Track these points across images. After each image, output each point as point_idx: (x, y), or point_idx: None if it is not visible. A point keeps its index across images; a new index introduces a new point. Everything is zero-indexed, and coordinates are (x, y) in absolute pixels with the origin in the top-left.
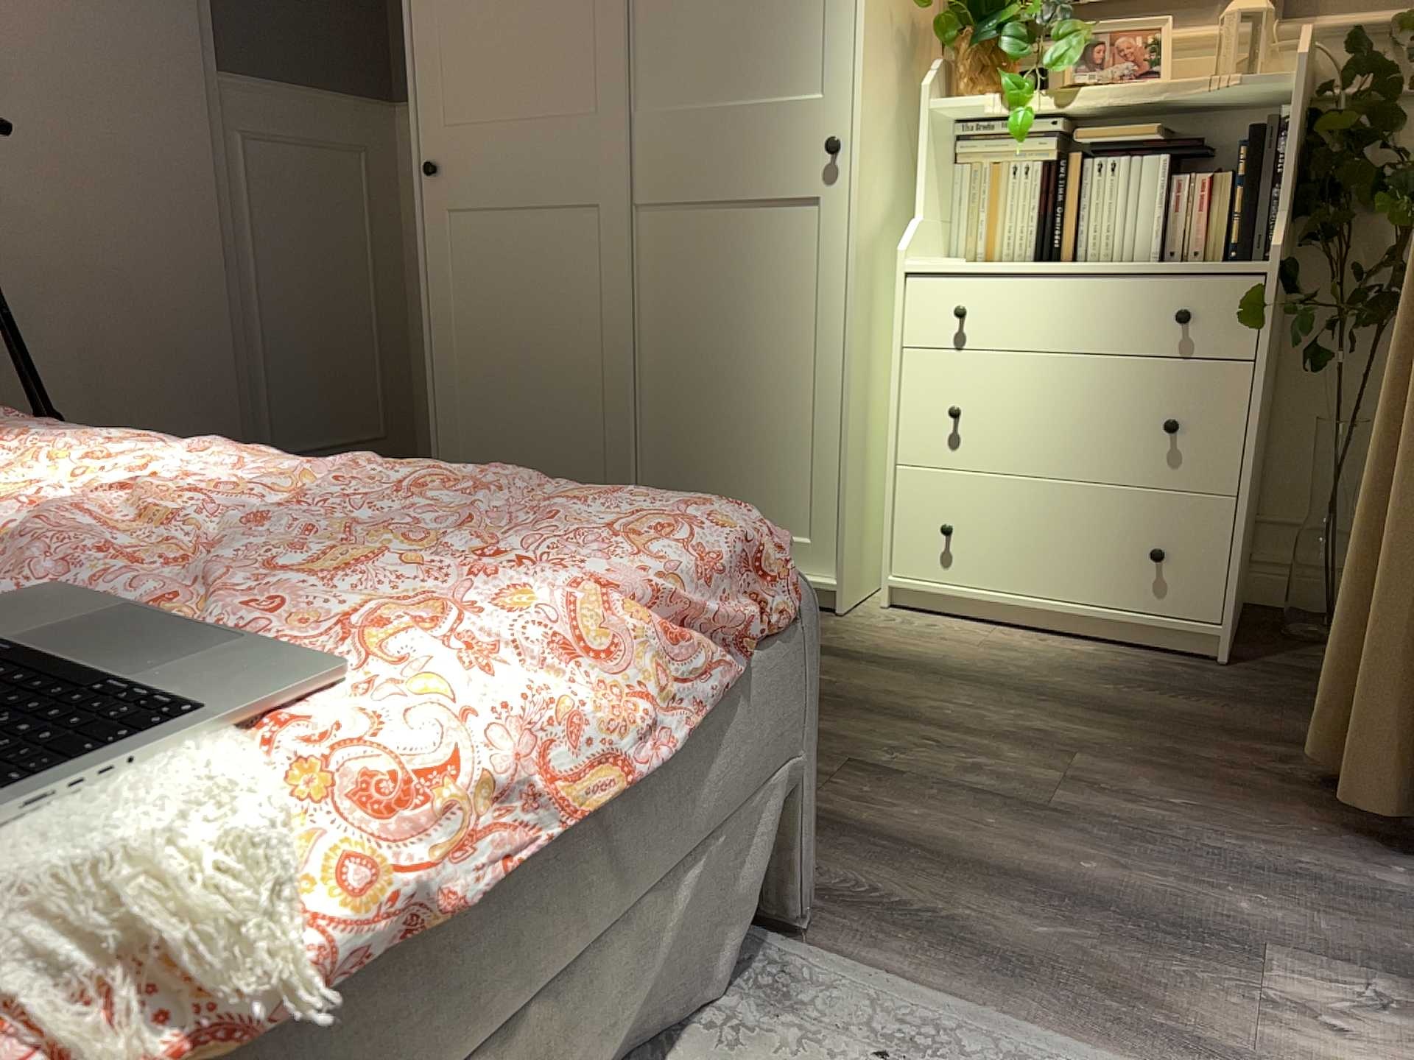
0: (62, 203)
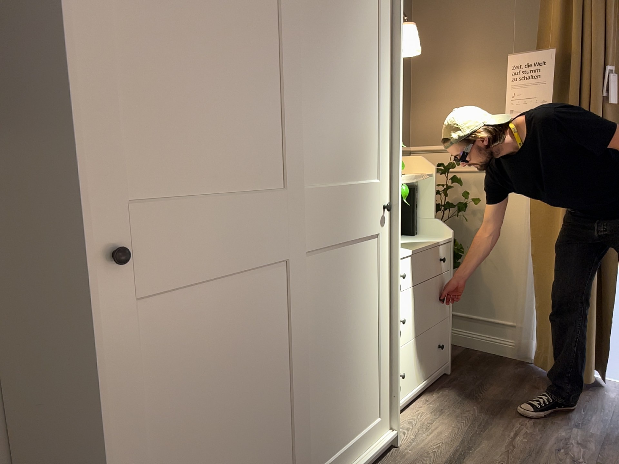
0: None
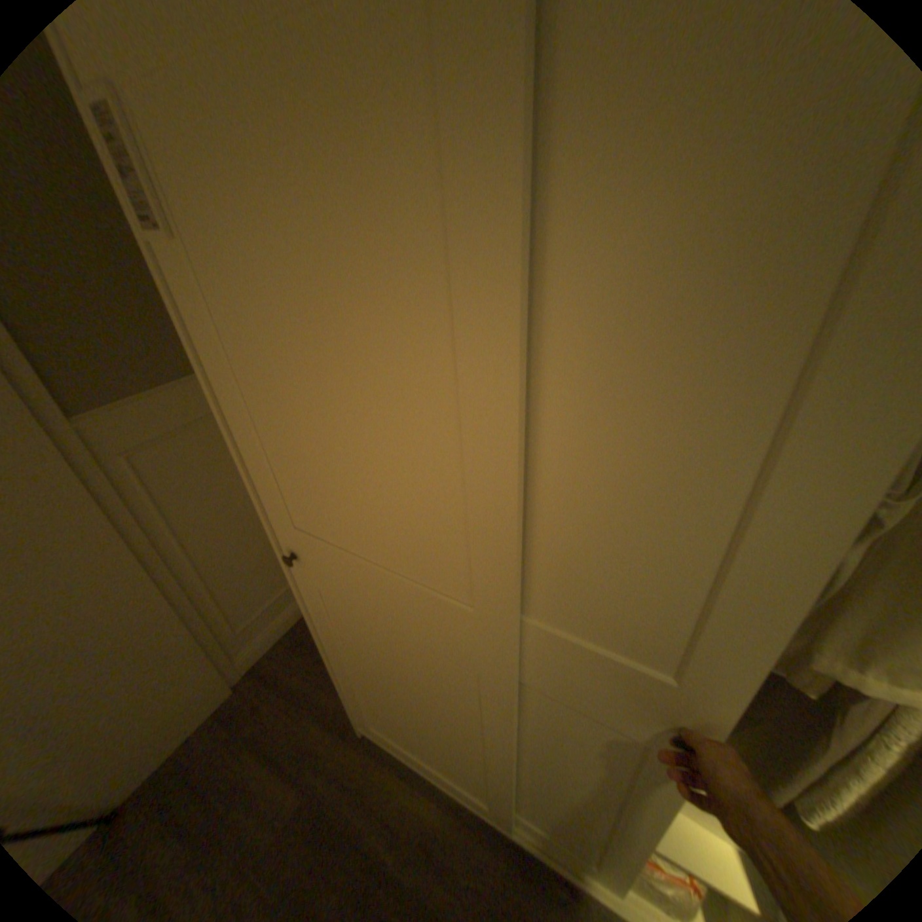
0: None
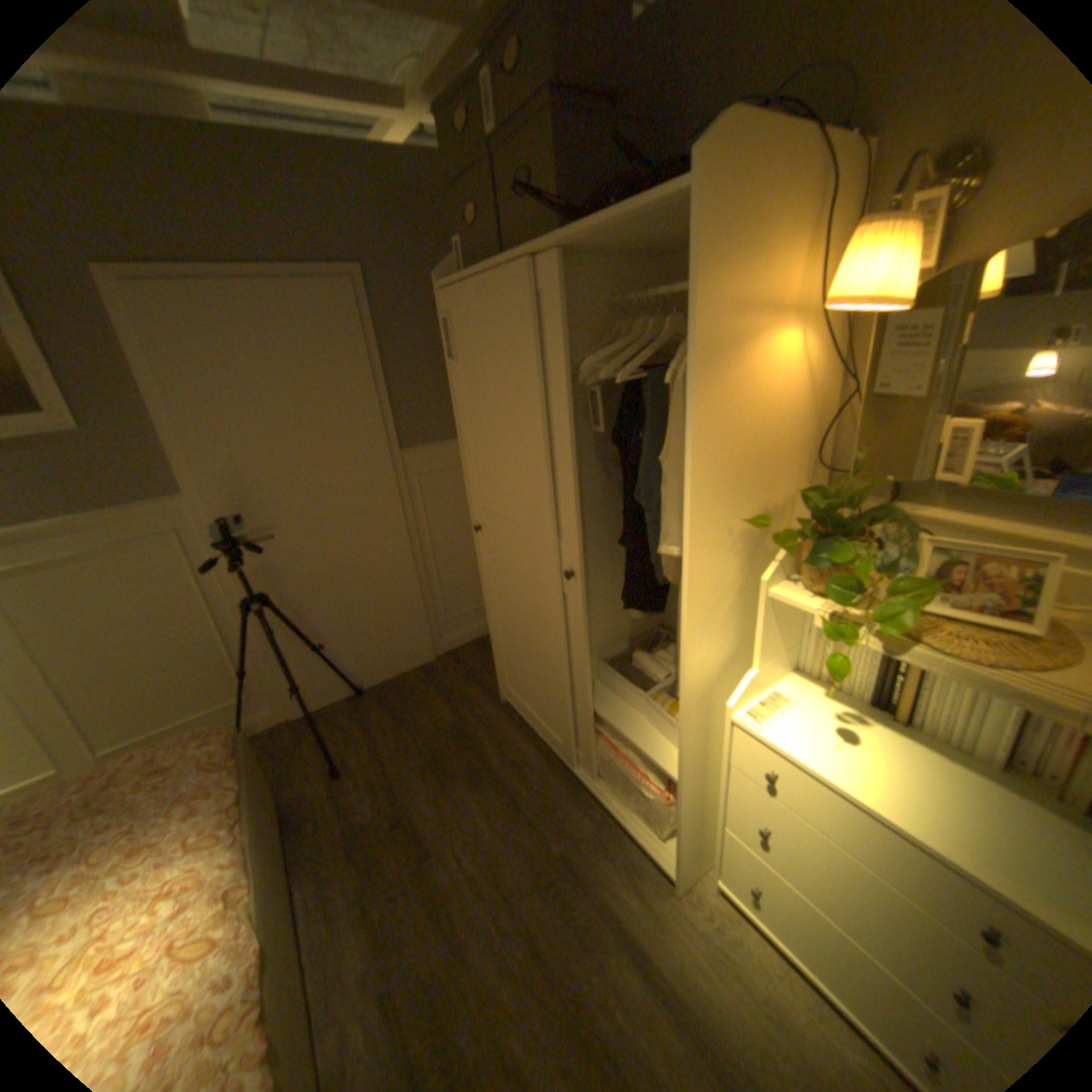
0: (319, 542)
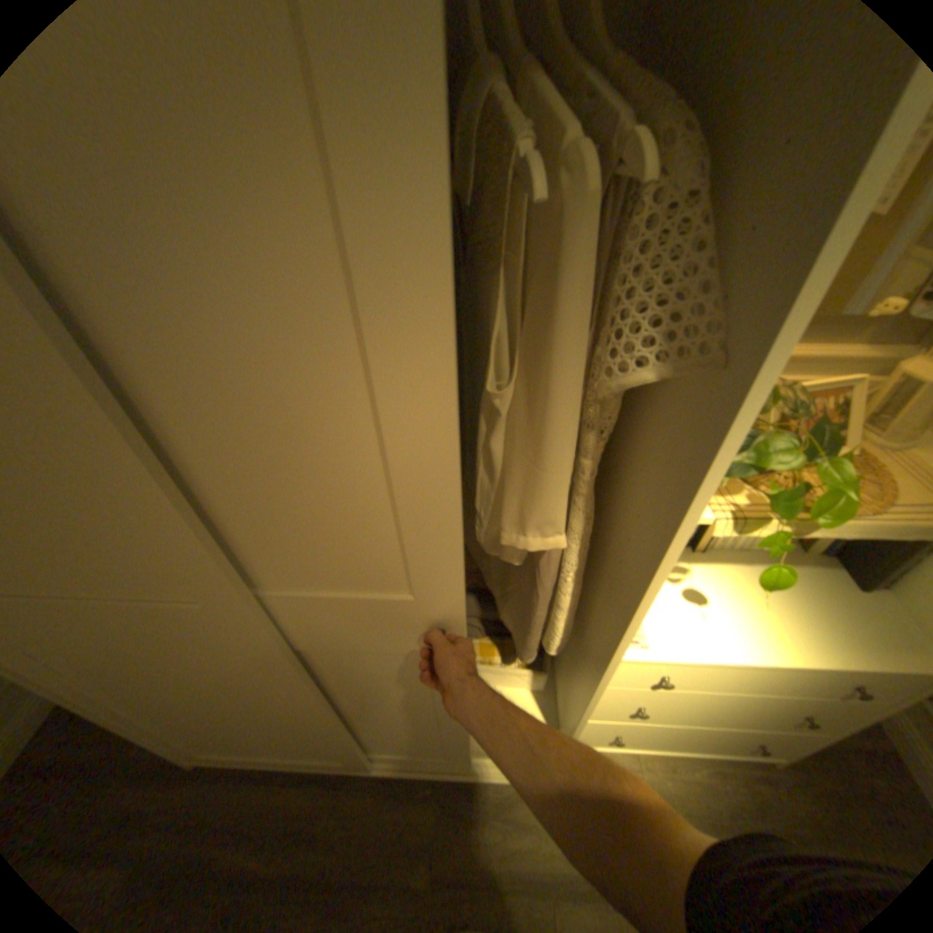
0: None
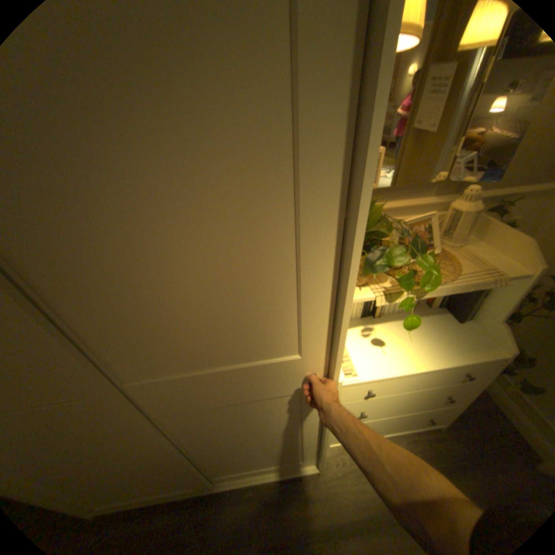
0: None
